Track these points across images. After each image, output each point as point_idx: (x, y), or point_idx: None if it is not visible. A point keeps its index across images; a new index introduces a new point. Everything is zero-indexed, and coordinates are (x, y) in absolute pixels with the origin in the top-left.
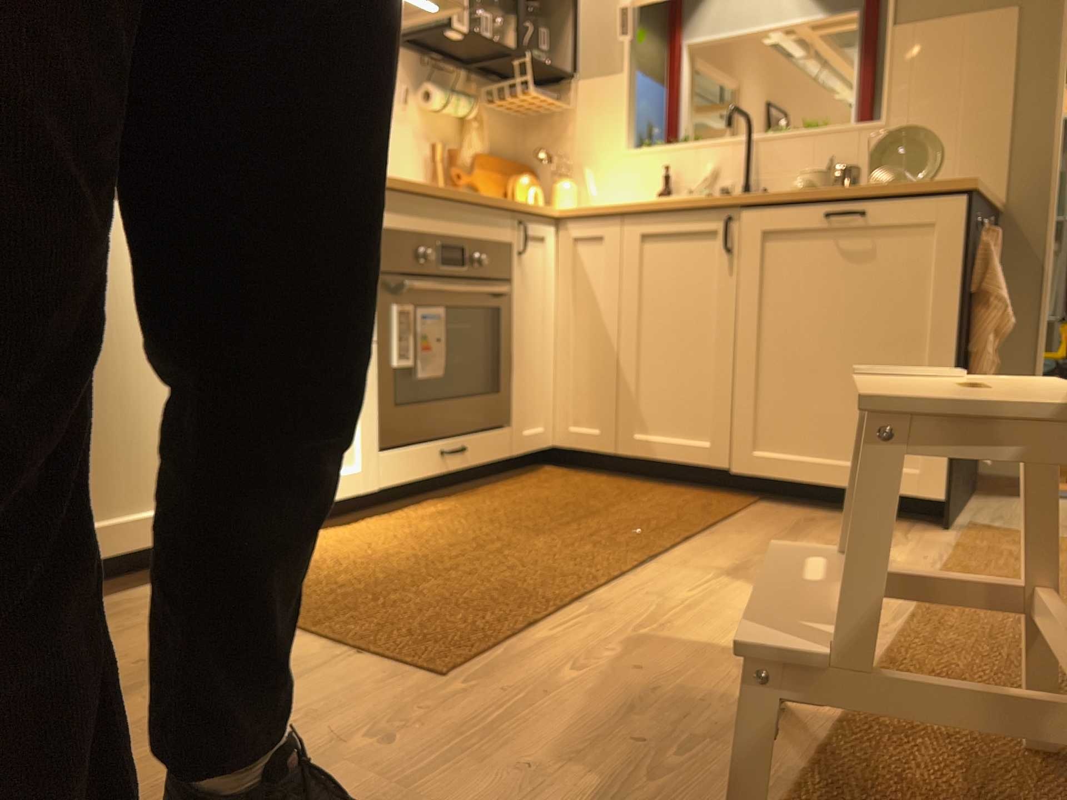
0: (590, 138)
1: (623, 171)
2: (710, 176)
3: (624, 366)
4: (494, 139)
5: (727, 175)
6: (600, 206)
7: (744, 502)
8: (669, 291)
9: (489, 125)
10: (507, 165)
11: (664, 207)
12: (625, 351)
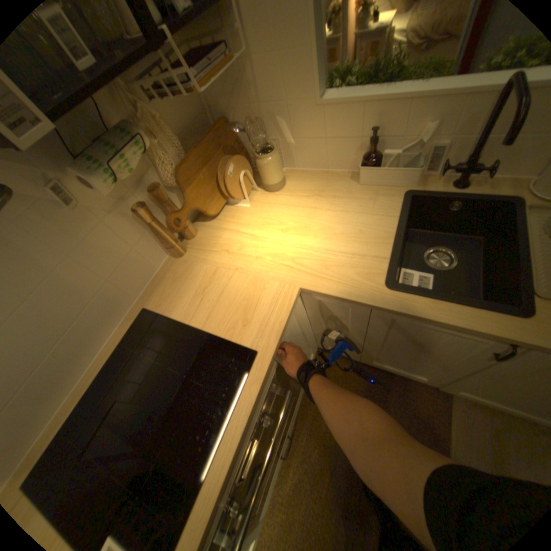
0: (272, 80)
1: (318, 121)
2: (422, 130)
3: (366, 349)
4: (173, 114)
5: (444, 129)
6: (341, 288)
7: (446, 405)
8: (412, 341)
9: (161, 104)
10: (204, 155)
11: (426, 320)
12: (367, 346)
